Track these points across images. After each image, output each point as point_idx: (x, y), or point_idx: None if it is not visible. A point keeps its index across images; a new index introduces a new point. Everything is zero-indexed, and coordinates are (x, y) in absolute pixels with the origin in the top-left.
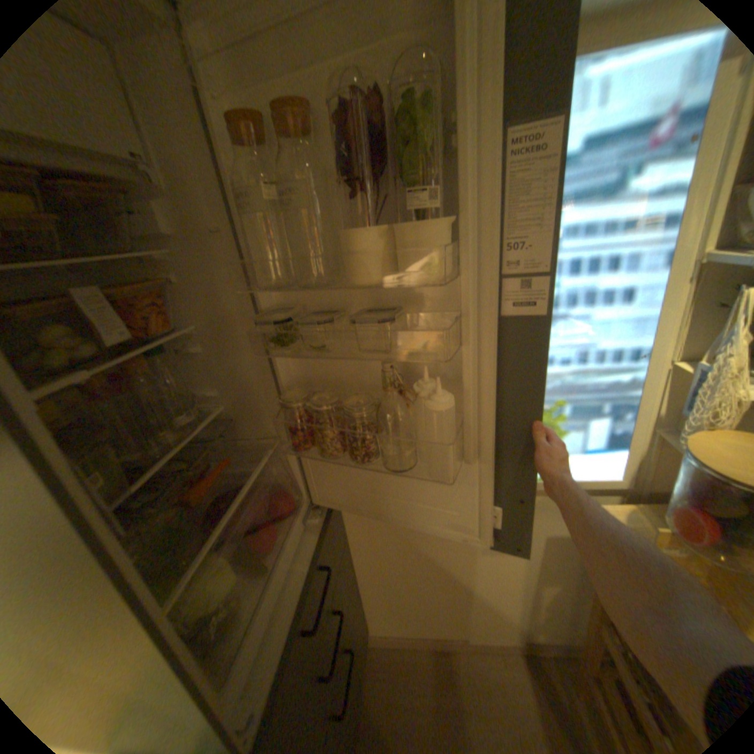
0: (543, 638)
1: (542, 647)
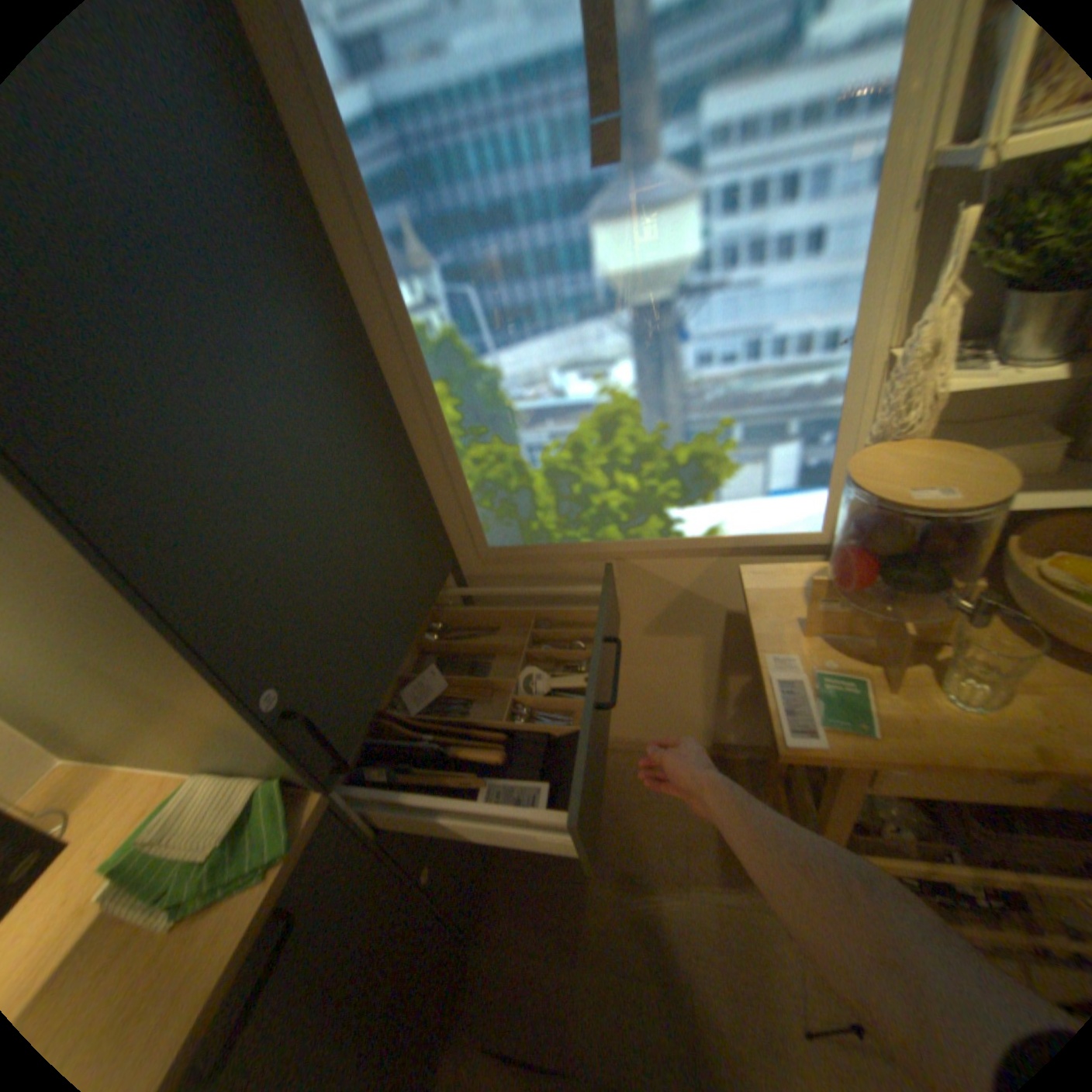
0: (732, 738)
1: (732, 748)
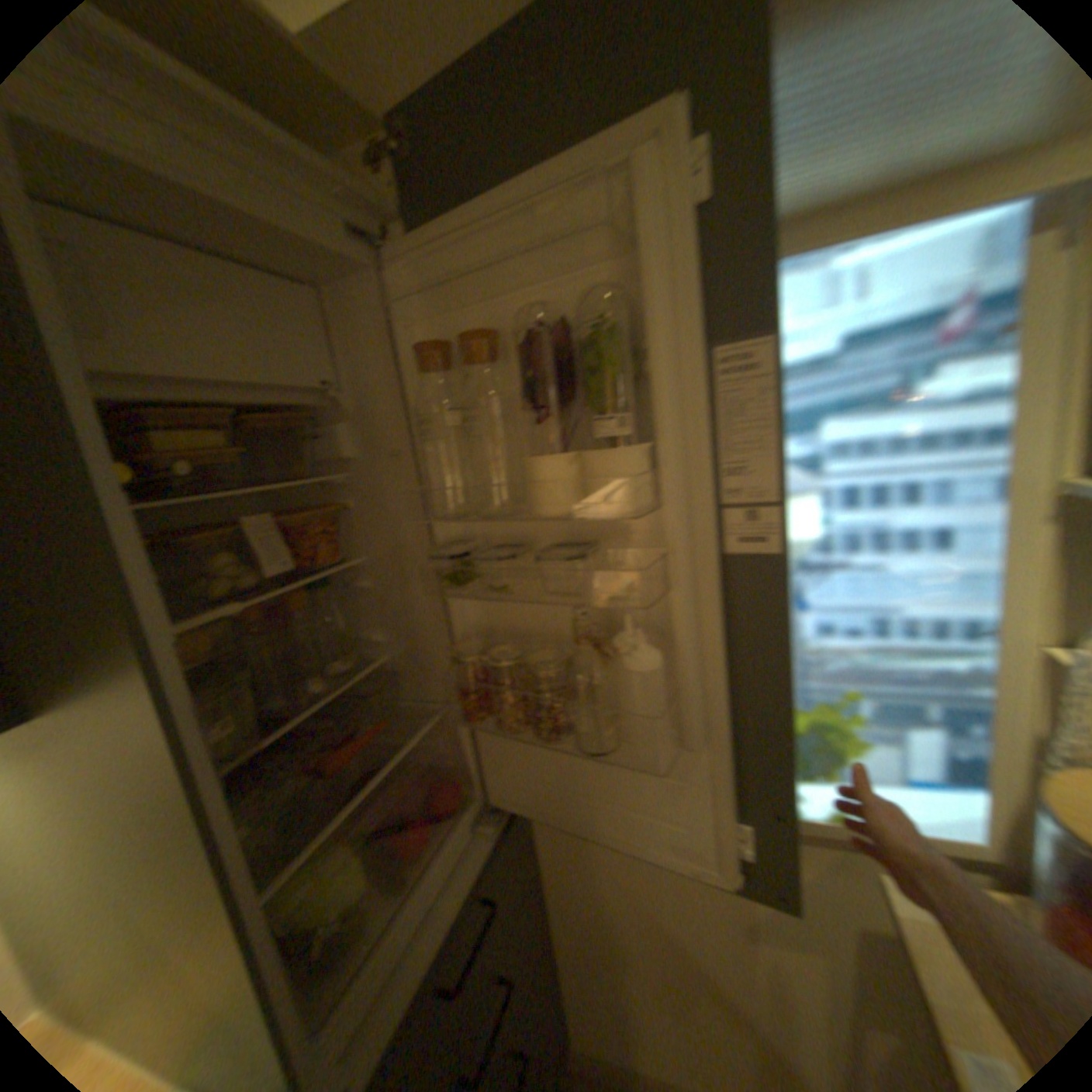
0: None
1: None
